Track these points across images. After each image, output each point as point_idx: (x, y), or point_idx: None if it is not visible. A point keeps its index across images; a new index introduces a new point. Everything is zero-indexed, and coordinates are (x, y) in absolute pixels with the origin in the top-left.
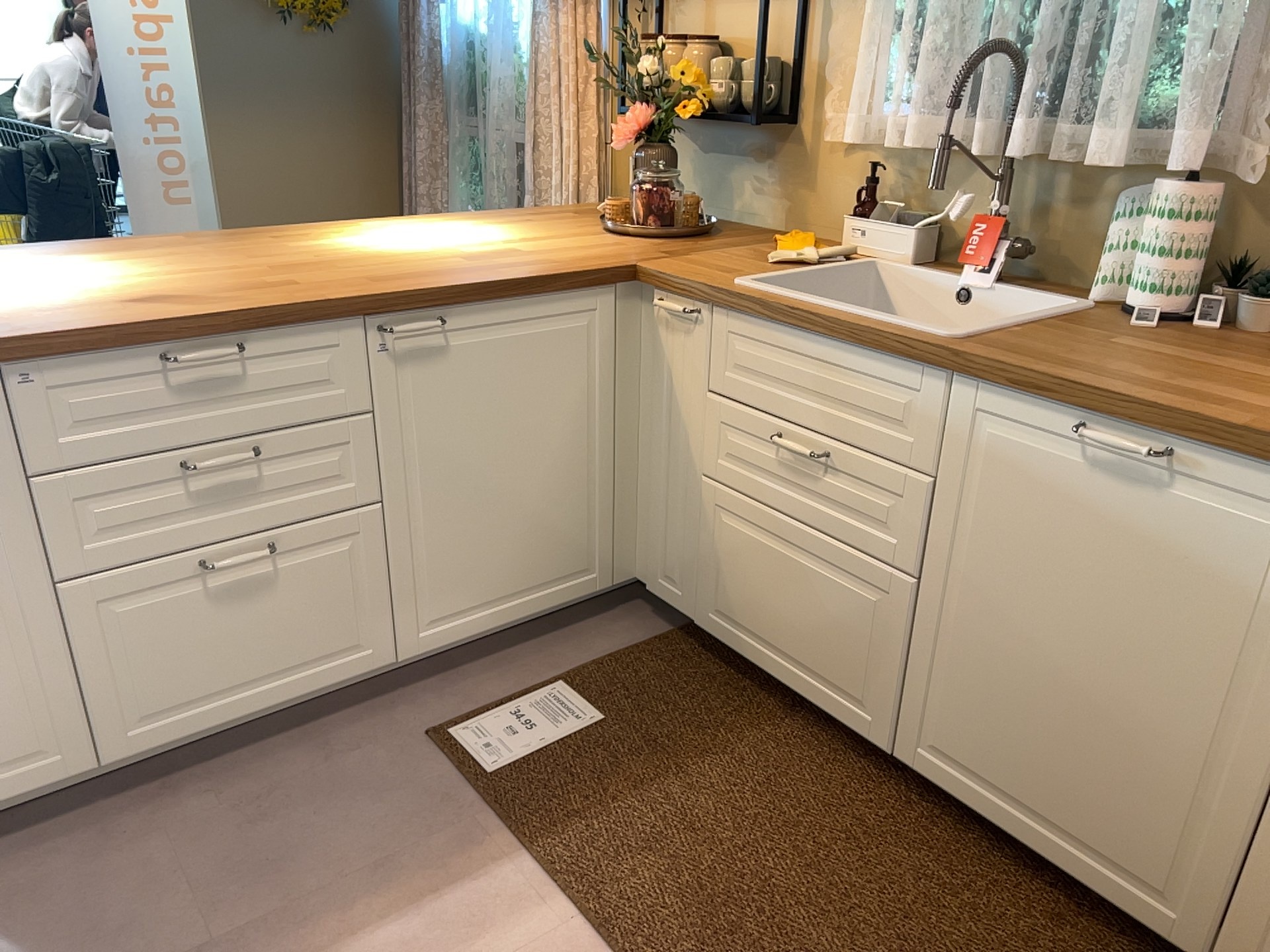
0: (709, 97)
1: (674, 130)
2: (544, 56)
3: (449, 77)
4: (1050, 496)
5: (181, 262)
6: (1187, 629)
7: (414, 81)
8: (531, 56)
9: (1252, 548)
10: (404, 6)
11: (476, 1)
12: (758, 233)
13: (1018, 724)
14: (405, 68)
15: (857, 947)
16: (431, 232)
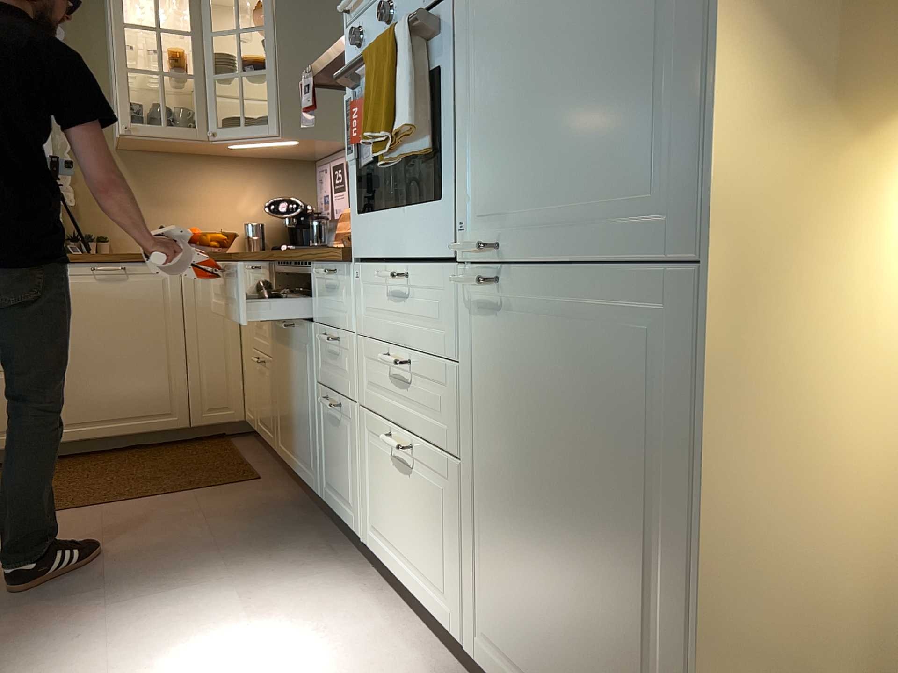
0: None
1: None
2: None
3: None
4: (87, 296)
5: None
6: (147, 320)
7: None
8: None
9: (156, 287)
10: None
11: None
12: None
13: (101, 389)
14: None
15: (101, 479)
16: None
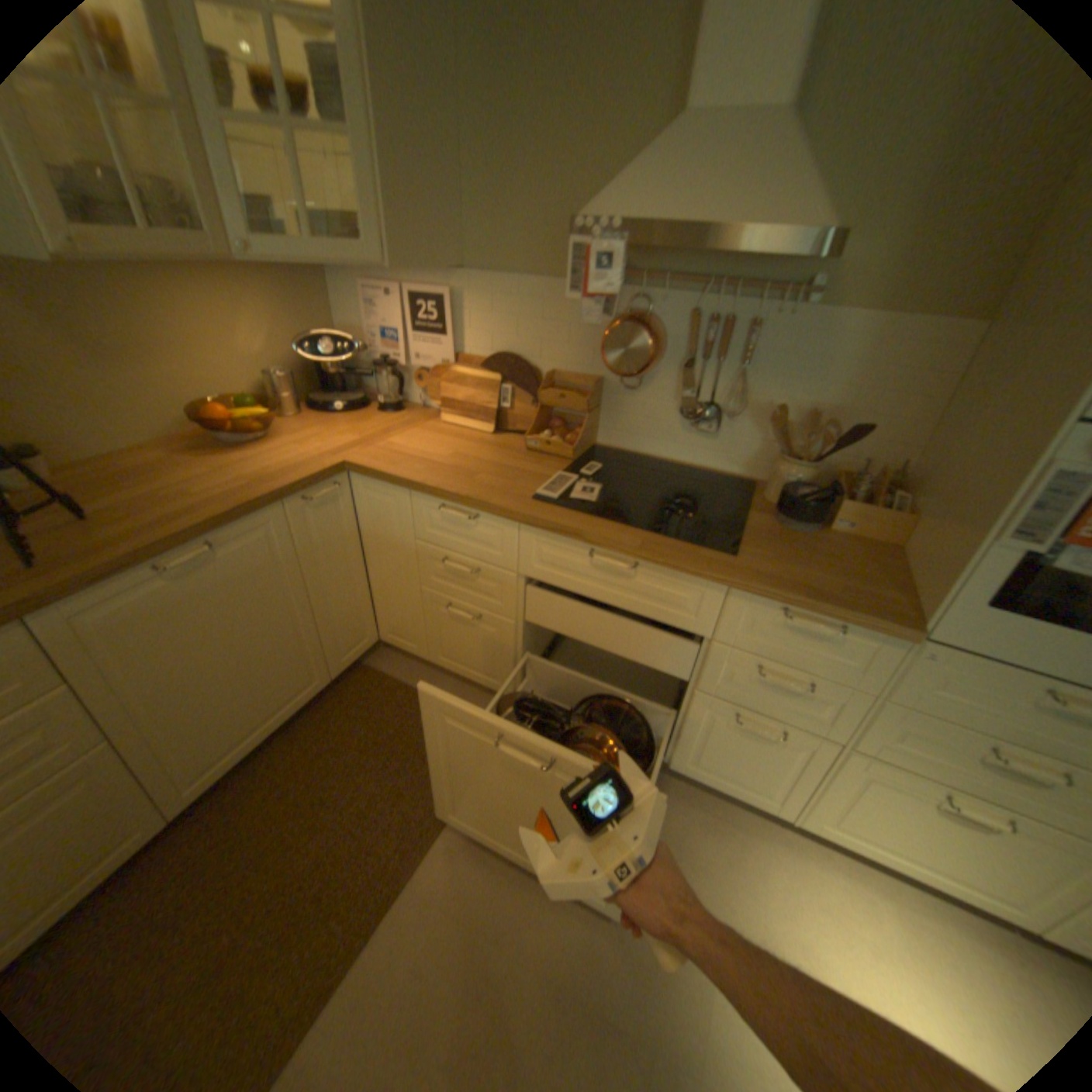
0: None
1: None
2: None
3: None
4: (162, 612)
5: None
6: (260, 598)
7: None
8: None
9: (261, 549)
10: None
11: None
12: None
13: (225, 713)
14: None
15: (320, 828)
16: None
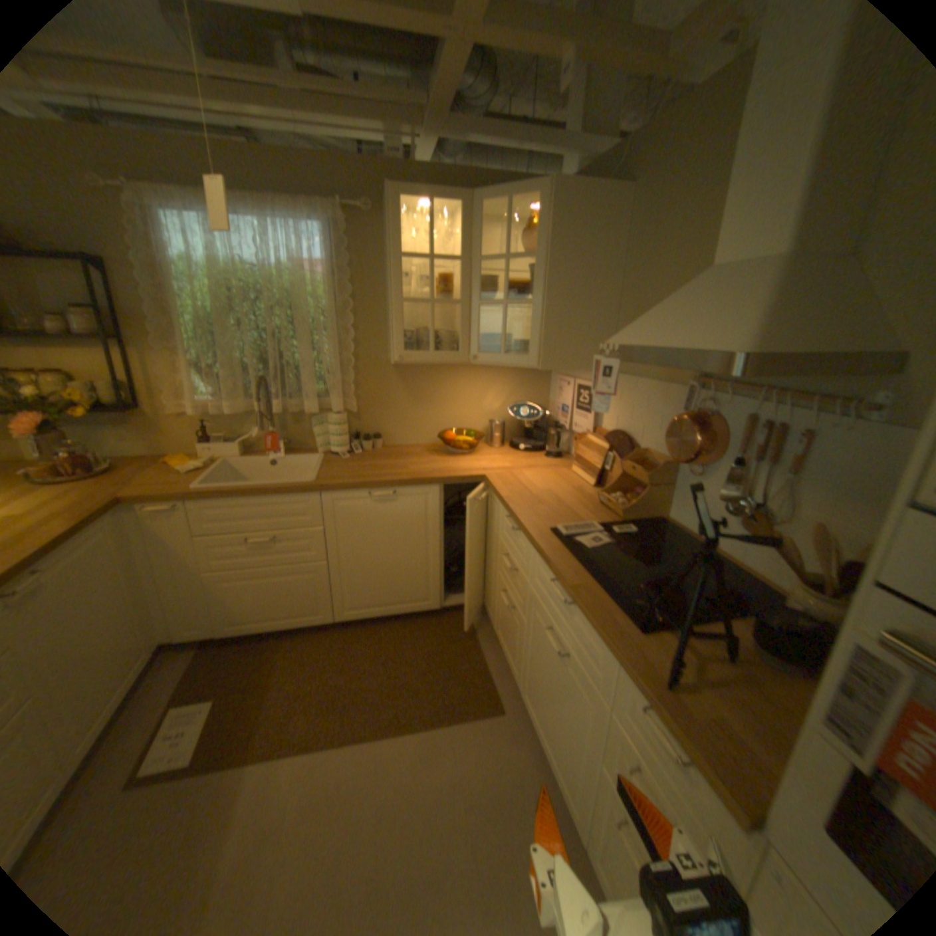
0: (86, 402)
1: (66, 421)
2: None
3: None
4: (365, 514)
5: None
6: (411, 531)
7: None
8: None
9: (420, 505)
10: None
11: None
12: (136, 459)
13: (375, 583)
14: None
15: (374, 677)
16: None
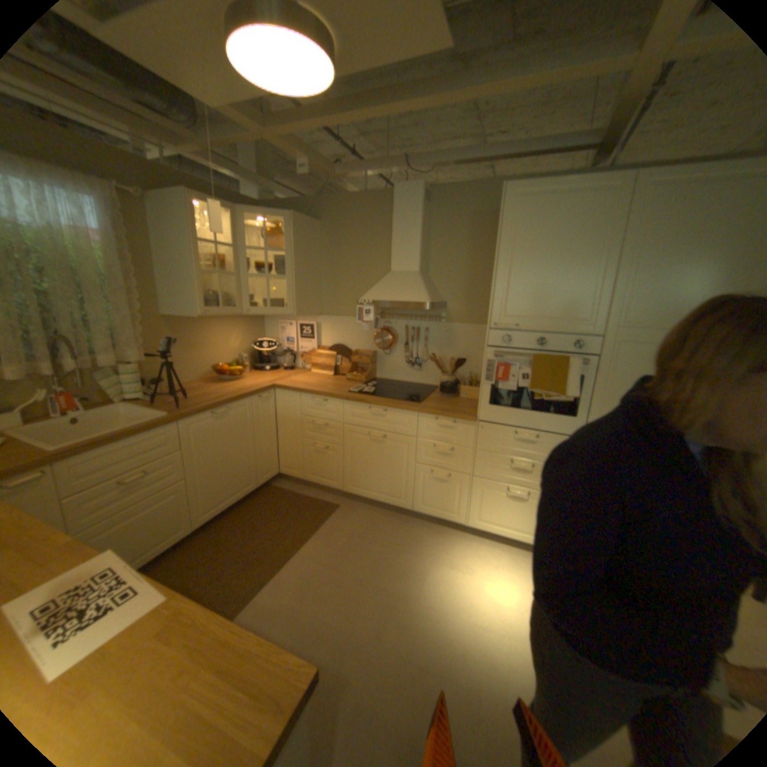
0: None
1: None
2: None
3: None
4: (209, 432)
5: None
6: (238, 436)
7: None
8: None
9: (241, 415)
10: None
11: None
12: None
13: (218, 485)
14: None
15: (255, 539)
16: None
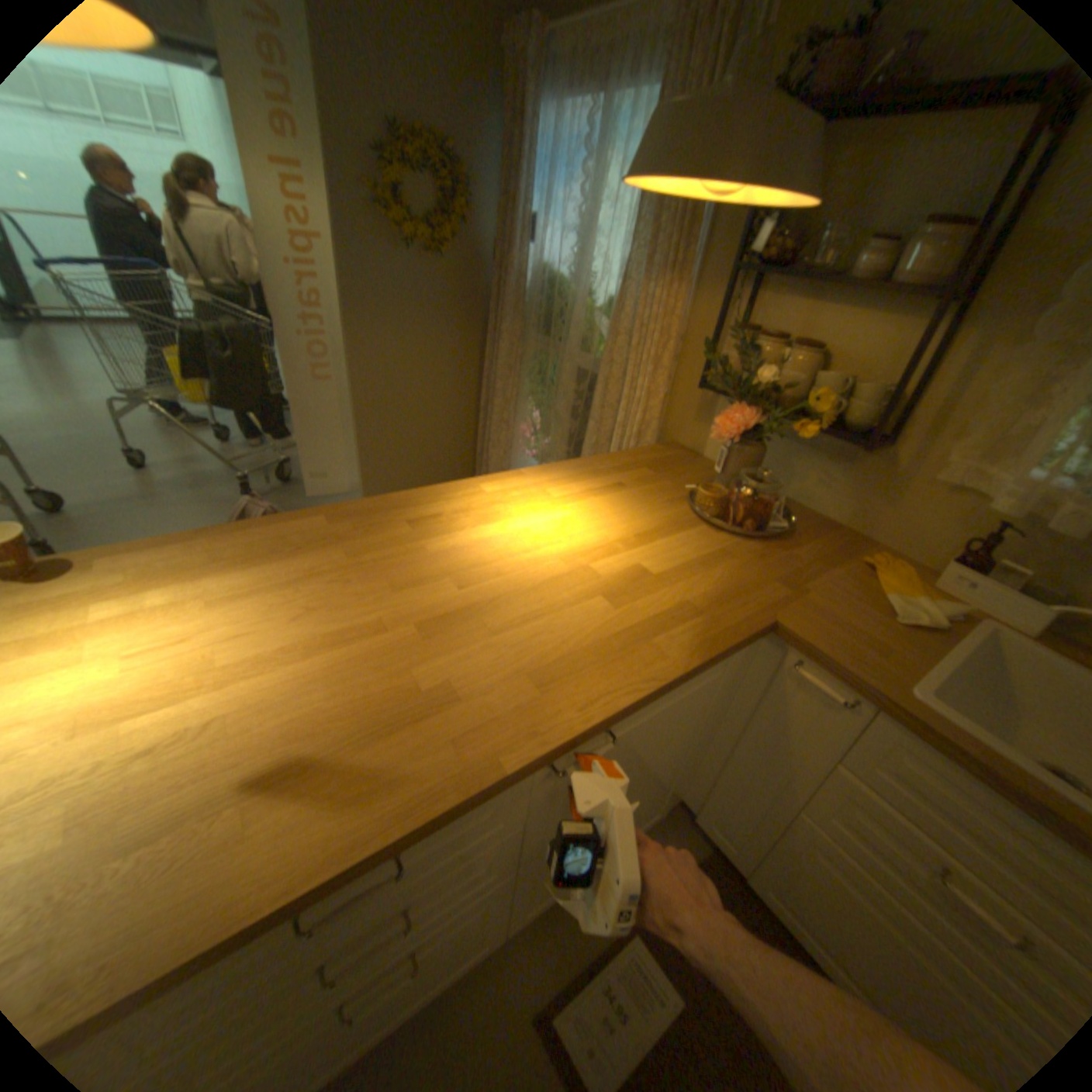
0: (830, 415)
1: (782, 436)
2: (627, 313)
3: (527, 301)
4: None
5: (319, 602)
6: None
7: (499, 299)
8: (613, 309)
9: None
10: (495, 236)
11: (560, 245)
12: (827, 526)
13: None
14: (493, 289)
15: None
16: (549, 513)
